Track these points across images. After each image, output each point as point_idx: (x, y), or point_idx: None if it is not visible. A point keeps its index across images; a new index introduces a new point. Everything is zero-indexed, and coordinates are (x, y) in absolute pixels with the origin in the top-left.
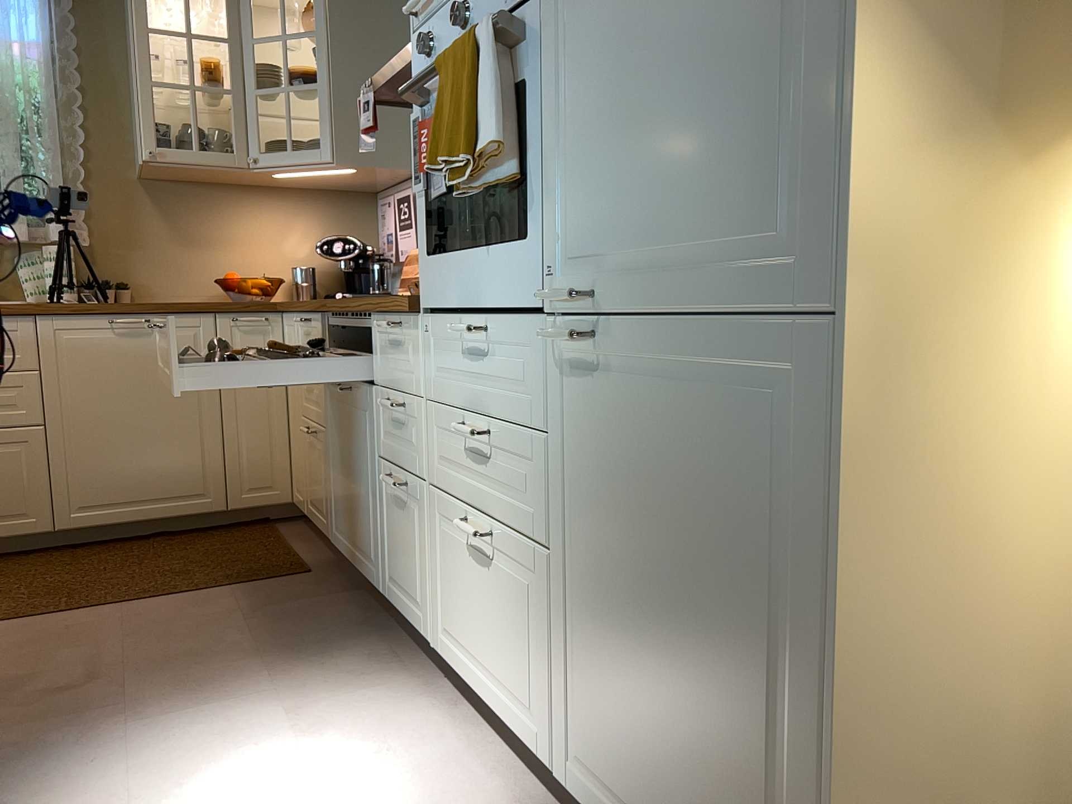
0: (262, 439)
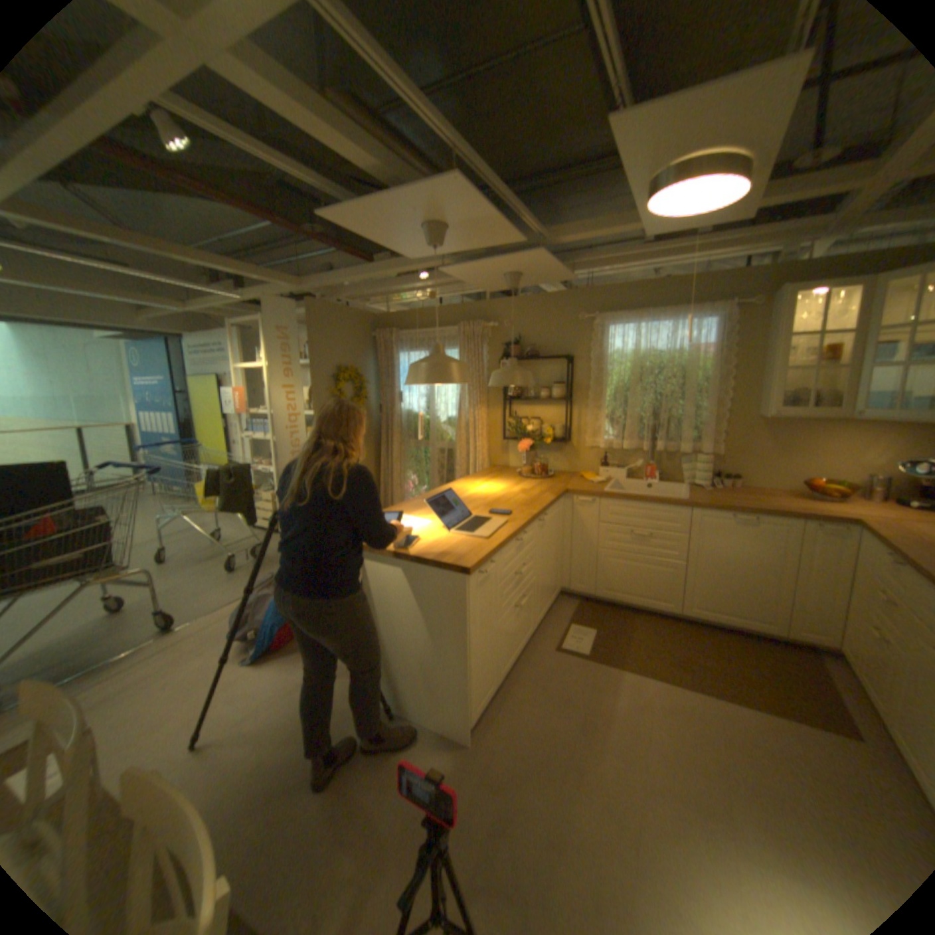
0: (826, 605)
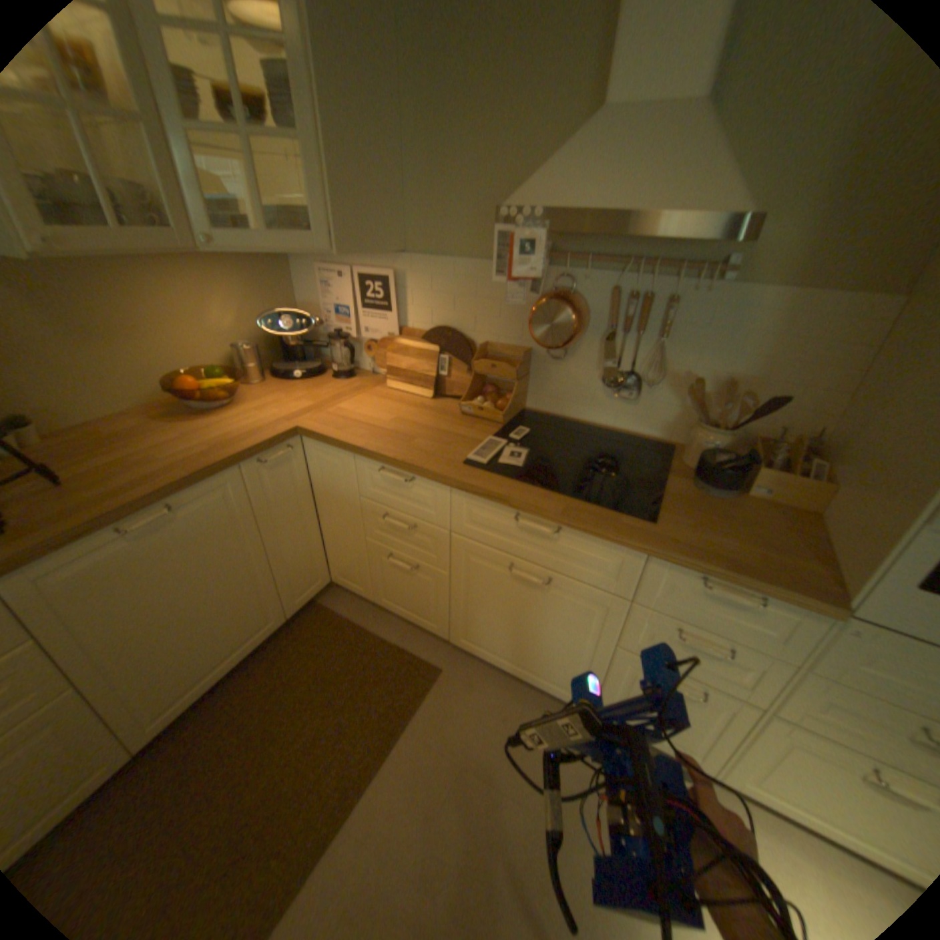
0: (302, 552)
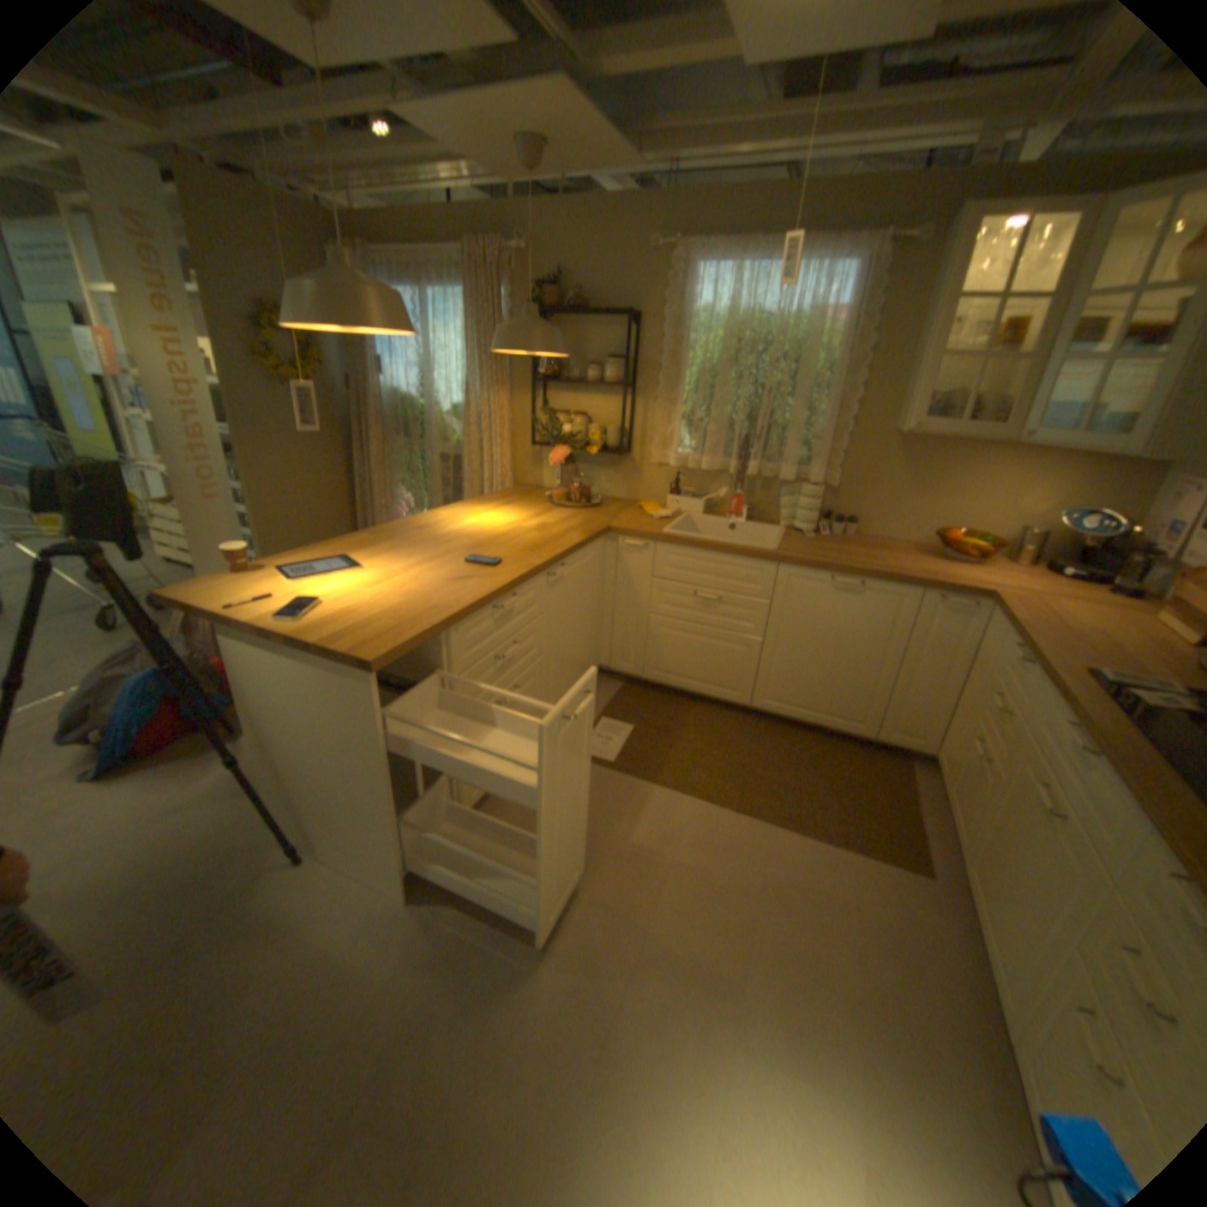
0: (928, 702)
